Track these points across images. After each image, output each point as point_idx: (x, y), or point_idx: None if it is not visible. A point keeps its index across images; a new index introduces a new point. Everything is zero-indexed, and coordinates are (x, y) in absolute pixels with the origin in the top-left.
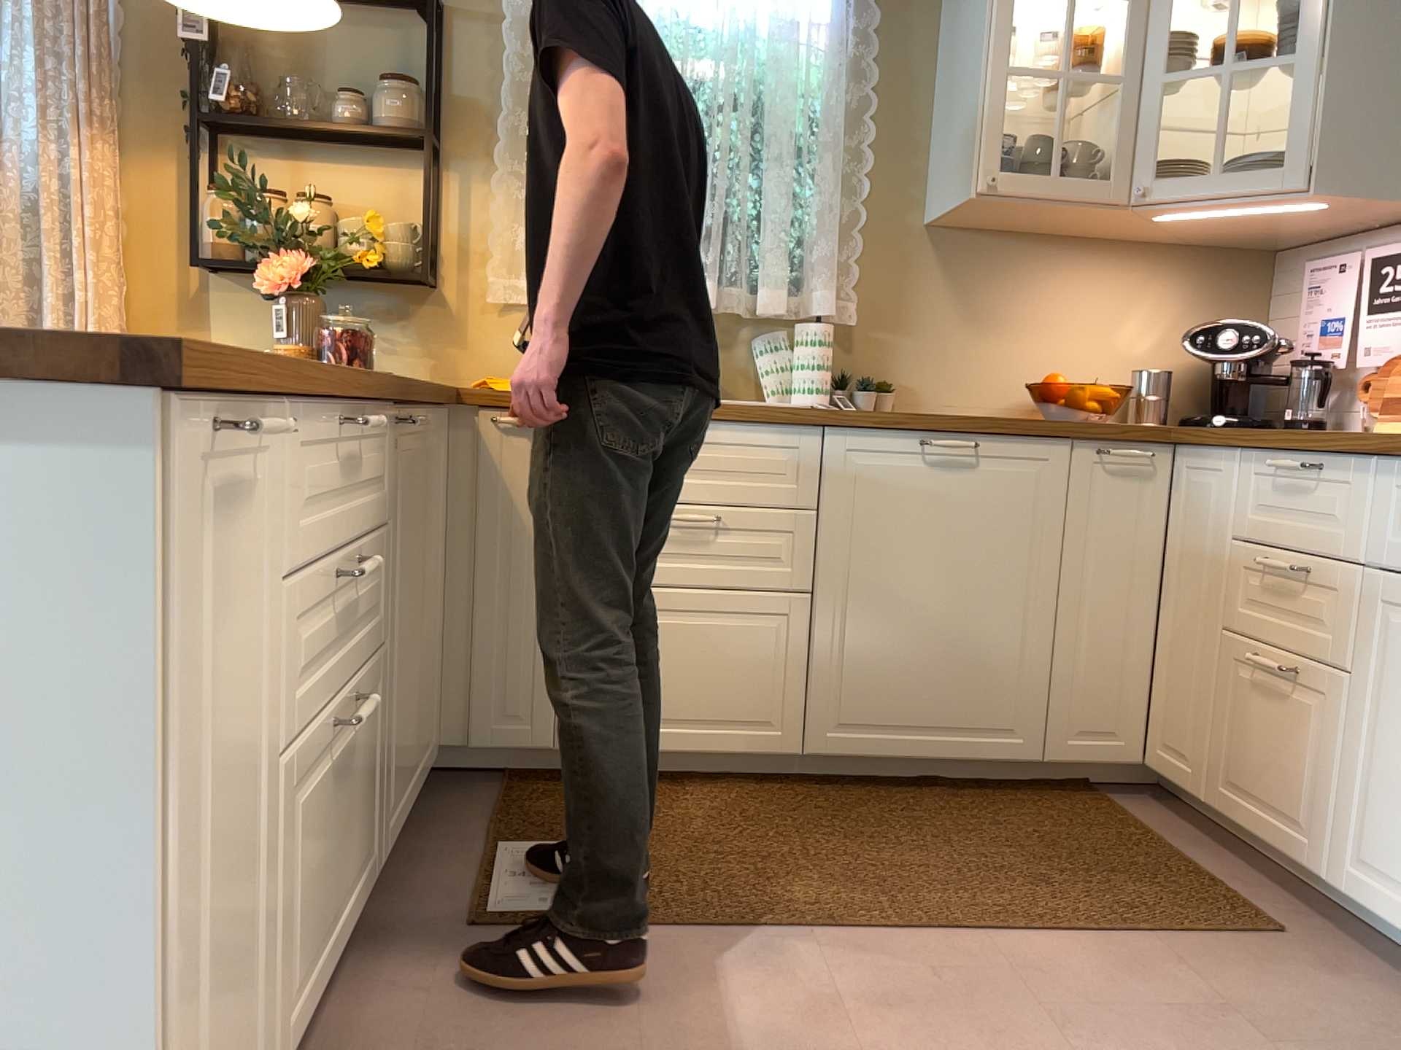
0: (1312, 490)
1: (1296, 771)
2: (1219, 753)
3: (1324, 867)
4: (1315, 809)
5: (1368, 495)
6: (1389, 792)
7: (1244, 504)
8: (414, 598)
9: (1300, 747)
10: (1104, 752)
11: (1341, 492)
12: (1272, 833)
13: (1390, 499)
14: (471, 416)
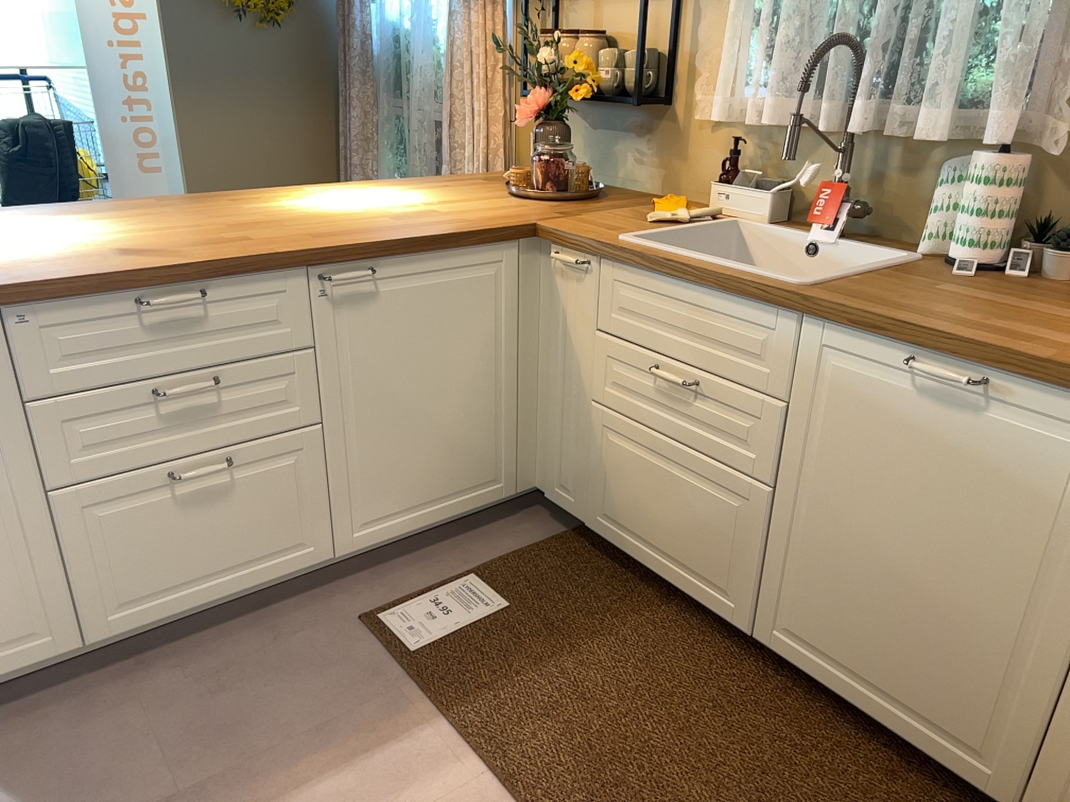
0: None
1: None
2: None
3: None
4: None
5: None
6: None
7: None
8: (418, 389)
9: None
10: None
11: None
12: None
13: None
14: (552, 246)
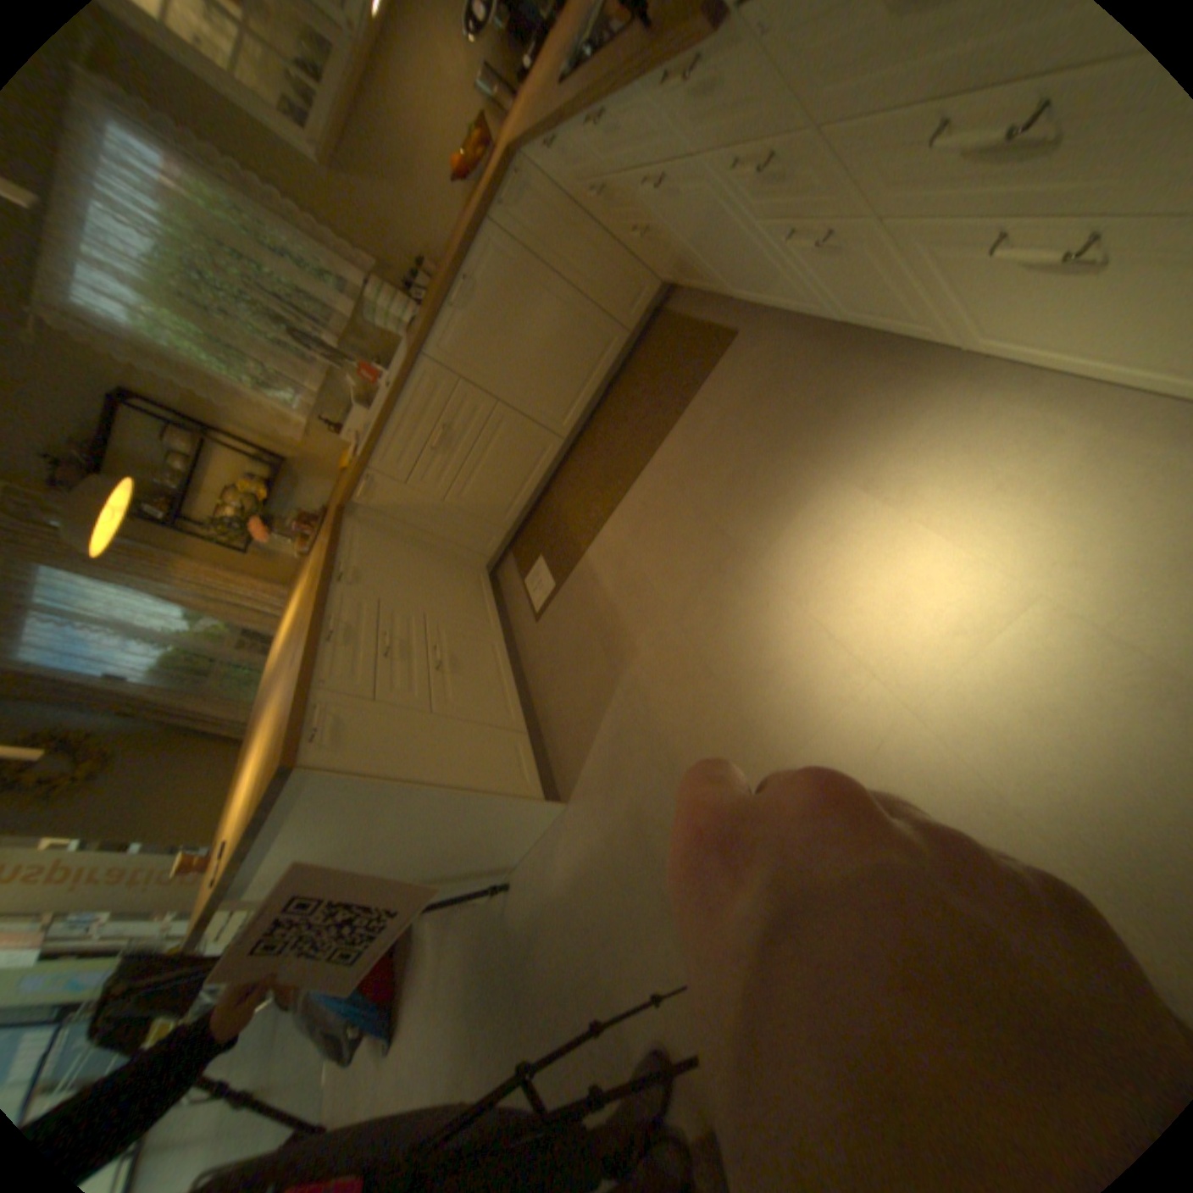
0: (564, 145)
1: (689, 261)
2: (670, 265)
3: (728, 289)
4: (705, 271)
5: (576, 139)
6: (709, 255)
7: (561, 163)
8: (419, 576)
9: (679, 252)
10: (646, 298)
11: (570, 141)
12: (709, 285)
13: (581, 137)
14: (355, 502)
